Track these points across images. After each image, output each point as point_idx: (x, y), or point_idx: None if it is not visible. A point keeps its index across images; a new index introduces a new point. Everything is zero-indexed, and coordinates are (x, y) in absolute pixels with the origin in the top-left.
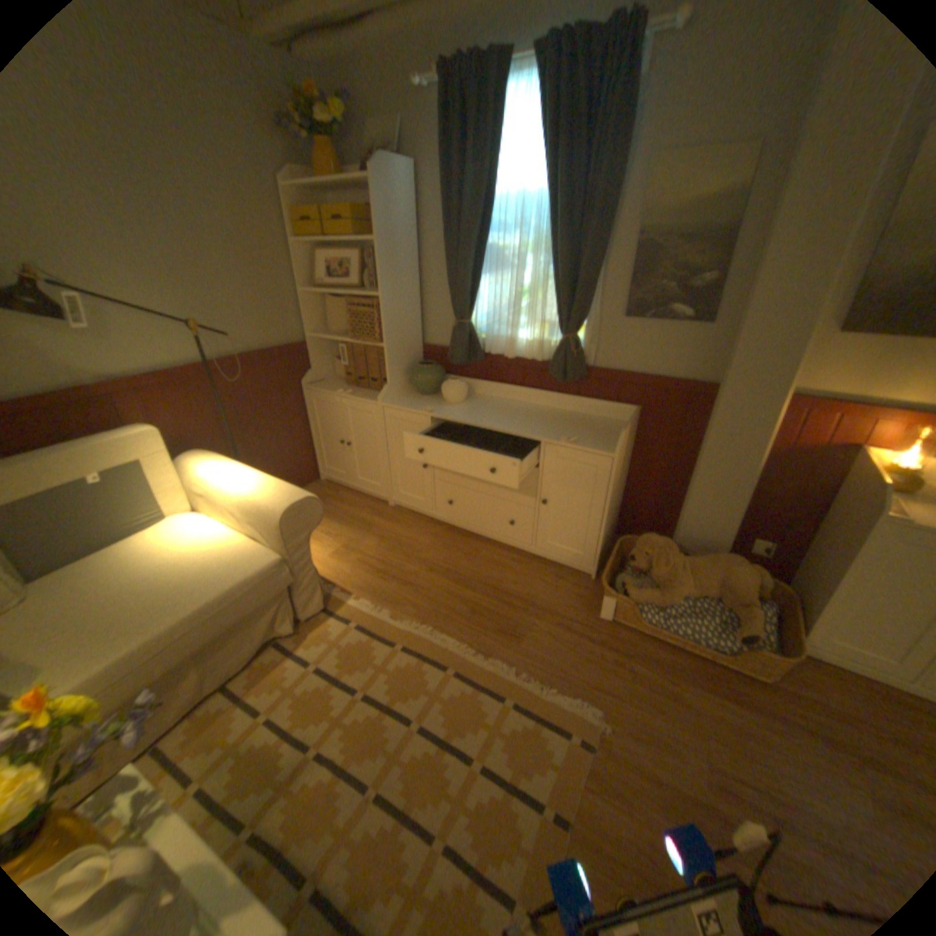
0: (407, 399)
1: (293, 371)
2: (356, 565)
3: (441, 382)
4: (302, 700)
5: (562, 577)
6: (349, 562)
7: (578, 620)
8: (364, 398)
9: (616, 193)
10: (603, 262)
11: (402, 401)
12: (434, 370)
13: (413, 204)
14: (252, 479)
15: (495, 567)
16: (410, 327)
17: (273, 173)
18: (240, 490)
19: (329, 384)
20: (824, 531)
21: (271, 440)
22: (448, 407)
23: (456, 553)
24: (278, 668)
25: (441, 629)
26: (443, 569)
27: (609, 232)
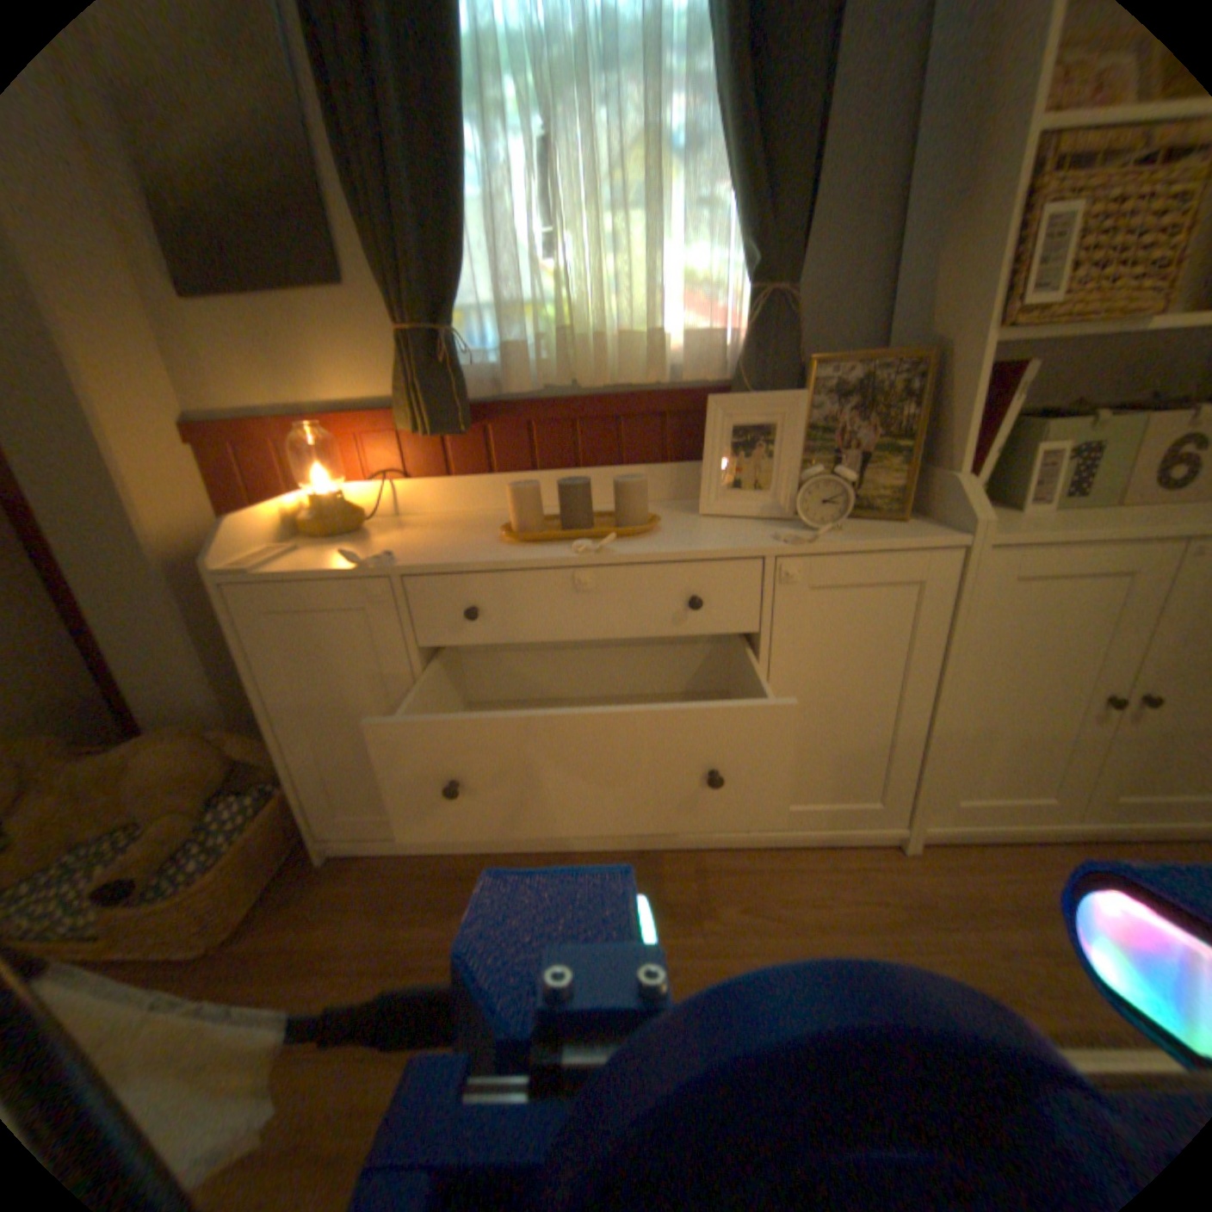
0: None
1: None
2: None
3: None
4: None
5: None
6: None
7: None
8: None
9: None
10: None
11: None
12: None
13: None
14: None
15: None
16: None
17: None
18: None
19: None
20: None
21: None
22: None
23: None
24: None
25: None
26: None
27: None
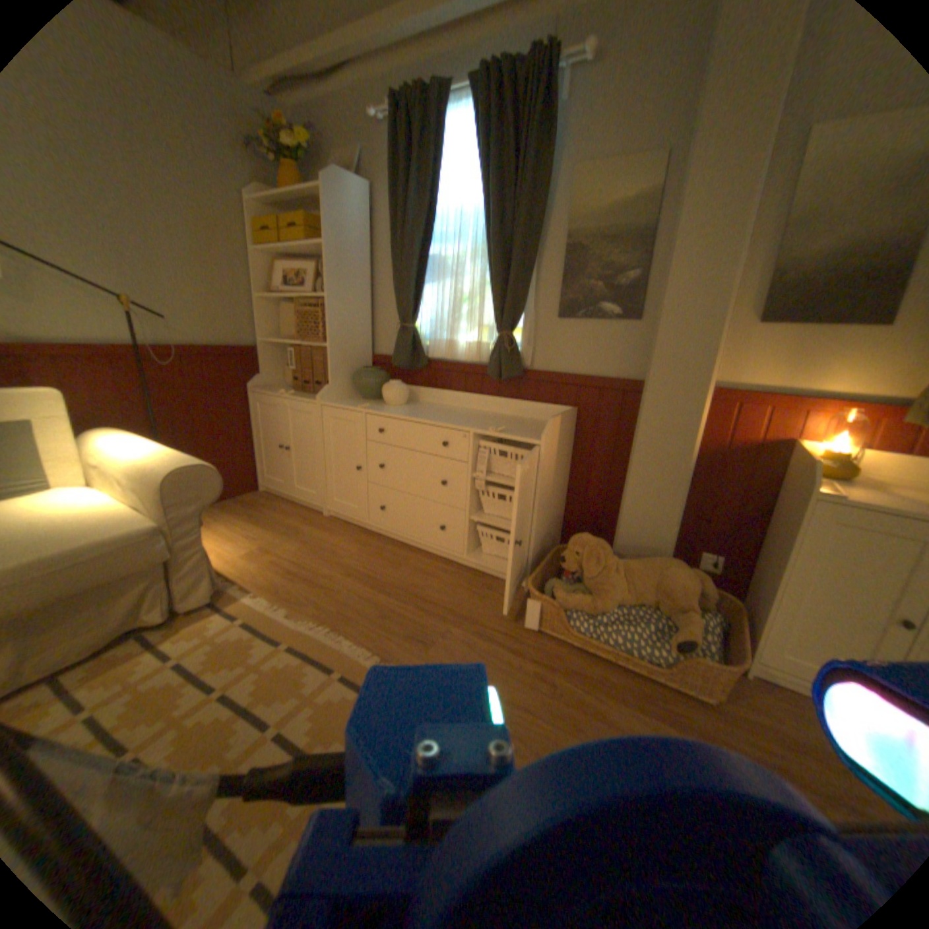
0: (347, 401)
1: (238, 373)
2: (266, 567)
3: (384, 386)
4: (143, 699)
5: (493, 588)
6: (260, 564)
7: (501, 631)
8: (304, 399)
9: (543, 197)
10: (535, 263)
11: (341, 402)
12: (376, 373)
13: (367, 220)
14: (150, 449)
15: (421, 576)
16: (358, 333)
17: (239, 187)
18: (131, 457)
19: (275, 389)
20: (770, 536)
21: (205, 439)
22: (387, 407)
23: (382, 562)
24: (130, 663)
25: (340, 632)
26: (362, 575)
27: (538, 234)
